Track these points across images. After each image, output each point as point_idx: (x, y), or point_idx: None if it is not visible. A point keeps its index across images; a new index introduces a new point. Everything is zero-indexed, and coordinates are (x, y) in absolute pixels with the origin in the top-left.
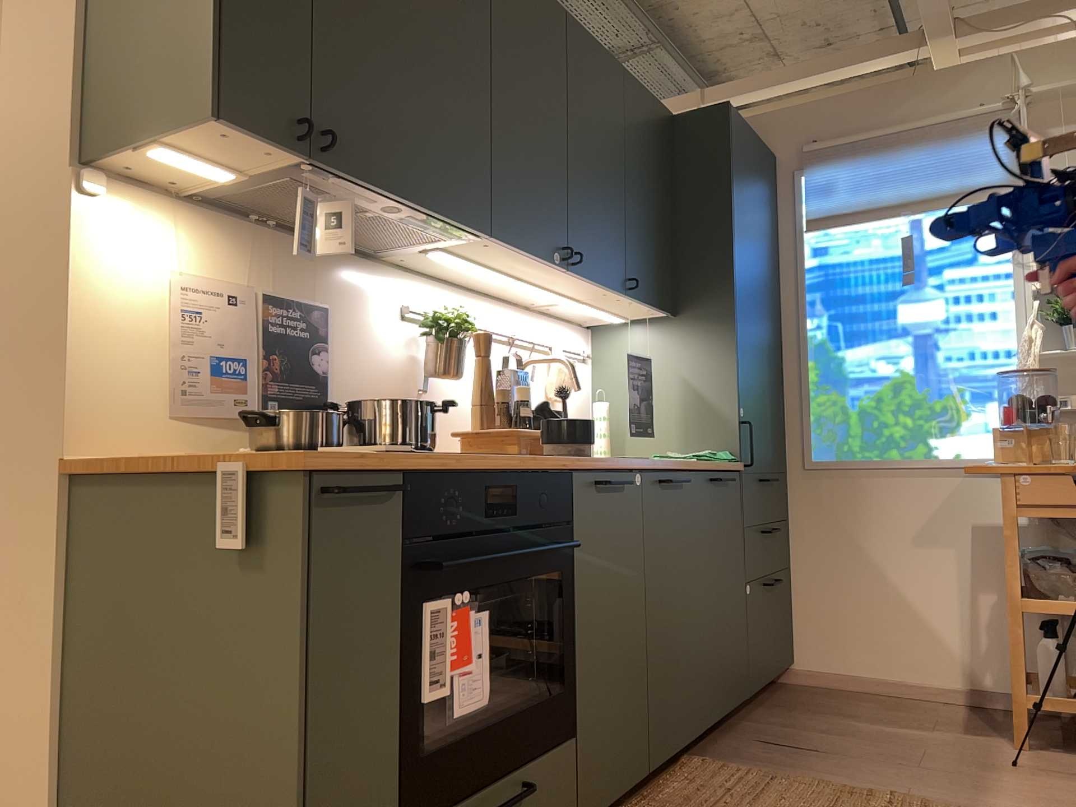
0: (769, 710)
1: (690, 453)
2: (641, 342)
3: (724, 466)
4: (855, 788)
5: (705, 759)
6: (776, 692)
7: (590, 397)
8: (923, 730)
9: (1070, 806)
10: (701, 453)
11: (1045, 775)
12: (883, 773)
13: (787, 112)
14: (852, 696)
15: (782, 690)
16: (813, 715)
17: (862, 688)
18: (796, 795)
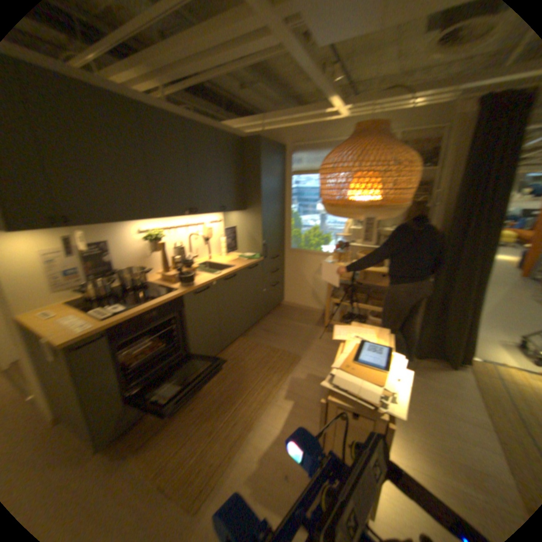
0: (269, 317)
1: (247, 254)
2: (234, 218)
3: (253, 262)
4: (274, 350)
5: (243, 338)
6: (275, 309)
7: (219, 235)
8: (304, 325)
9: (323, 355)
10: (250, 255)
11: (323, 343)
12: (285, 343)
13: (289, 128)
14: (294, 310)
15: (277, 308)
16: (280, 319)
17: (297, 308)
18: (258, 353)
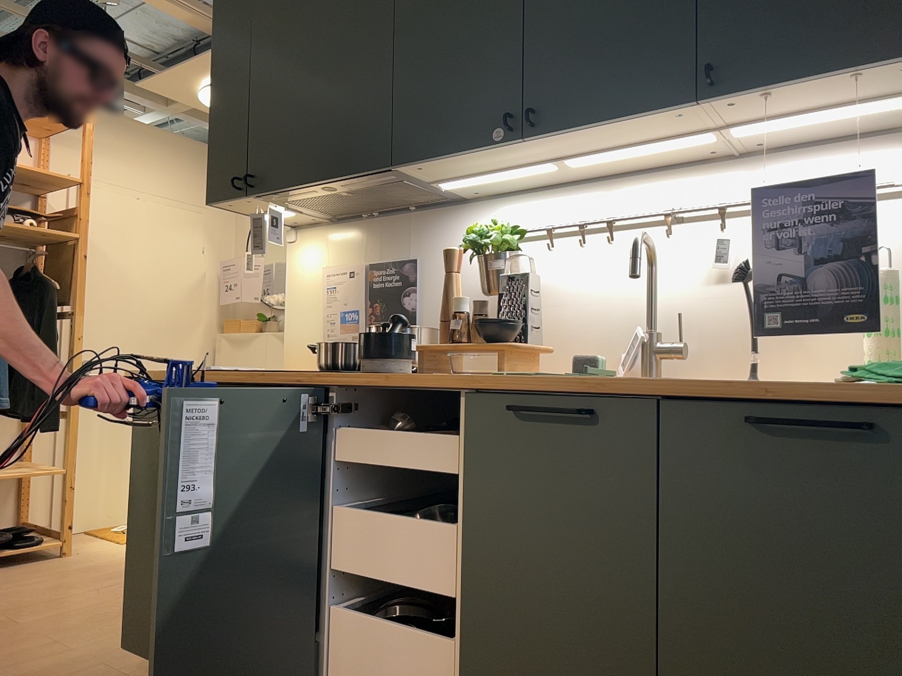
0: None
1: None
2: None
3: (863, 393)
4: None
5: None
6: None
7: None
8: None
9: None
10: None
11: None
12: None
13: None
14: None
15: None
16: None
17: None
18: None
